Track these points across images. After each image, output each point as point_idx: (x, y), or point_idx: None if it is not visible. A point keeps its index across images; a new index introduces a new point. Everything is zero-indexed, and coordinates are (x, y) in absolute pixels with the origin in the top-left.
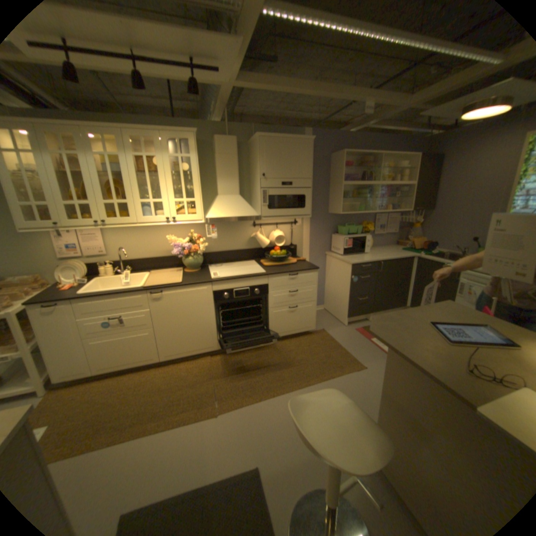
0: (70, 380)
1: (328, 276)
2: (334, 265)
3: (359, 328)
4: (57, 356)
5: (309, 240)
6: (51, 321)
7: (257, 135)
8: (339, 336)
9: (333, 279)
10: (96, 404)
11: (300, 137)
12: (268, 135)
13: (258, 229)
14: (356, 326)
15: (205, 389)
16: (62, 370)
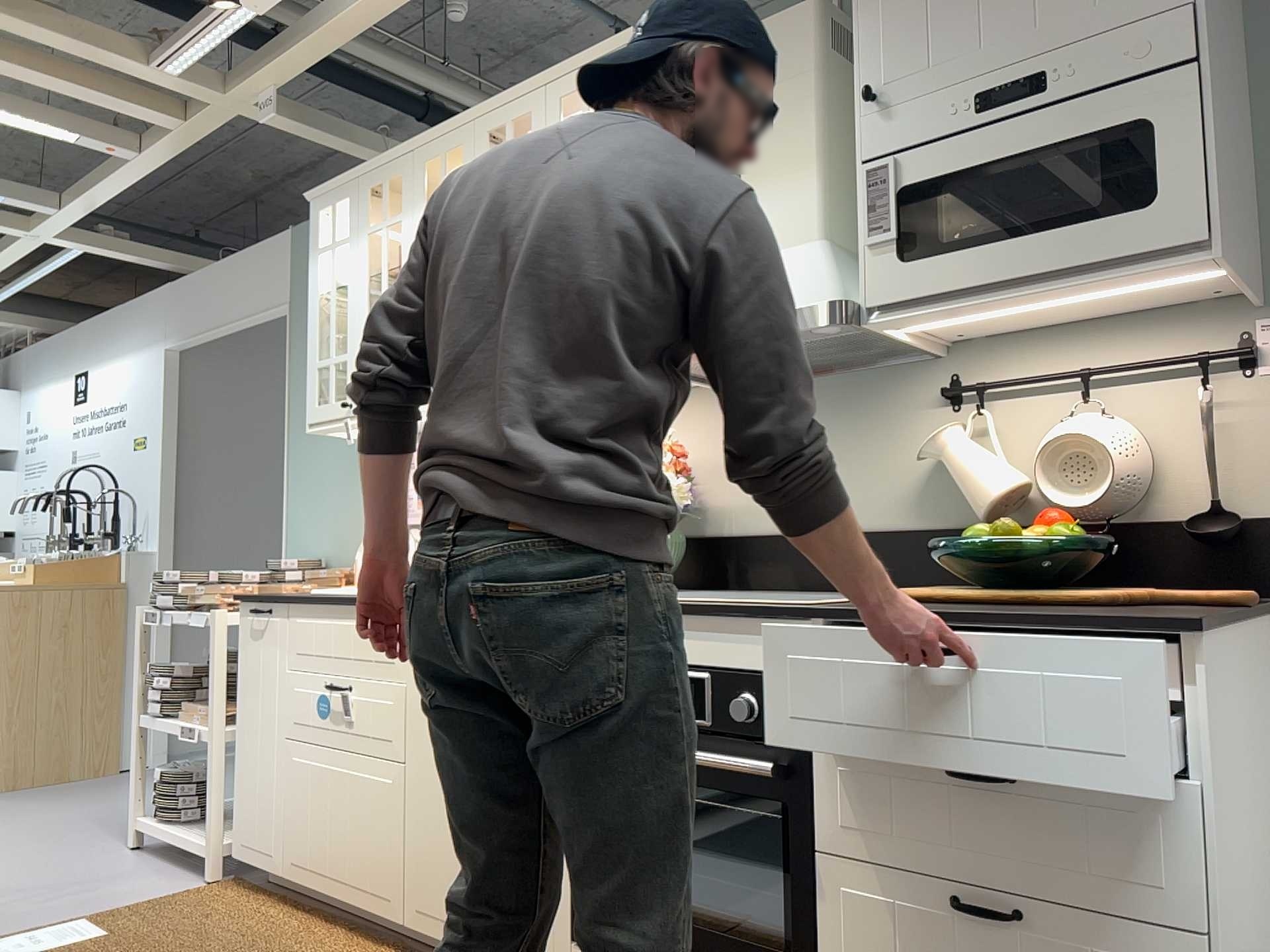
0: (251, 864)
1: None
2: None
3: None
4: (248, 770)
5: None
6: (257, 657)
7: None
8: None
9: None
10: (196, 948)
11: None
12: None
13: (974, 414)
14: None
15: None
16: (246, 820)
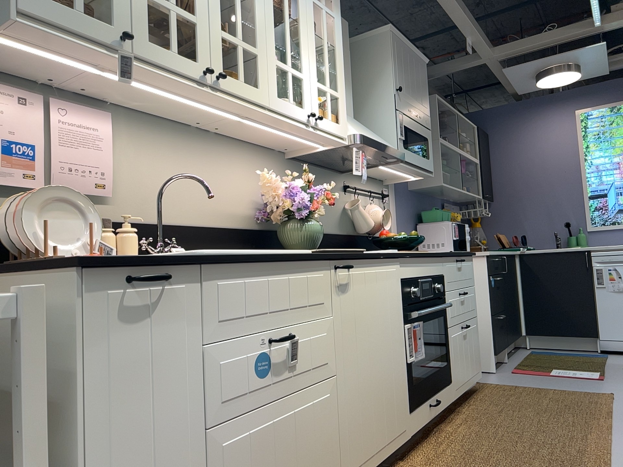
0: None
1: None
2: None
3: (512, 369)
4: None
5: (398, 230)
6: (135, 347)
7: (388, 28)
8: (512, 381)
9: None
10: None
11: (419, 54)
12: (398, 35)
13: (350, 196)
14: (503, 369)
15: None
16: None
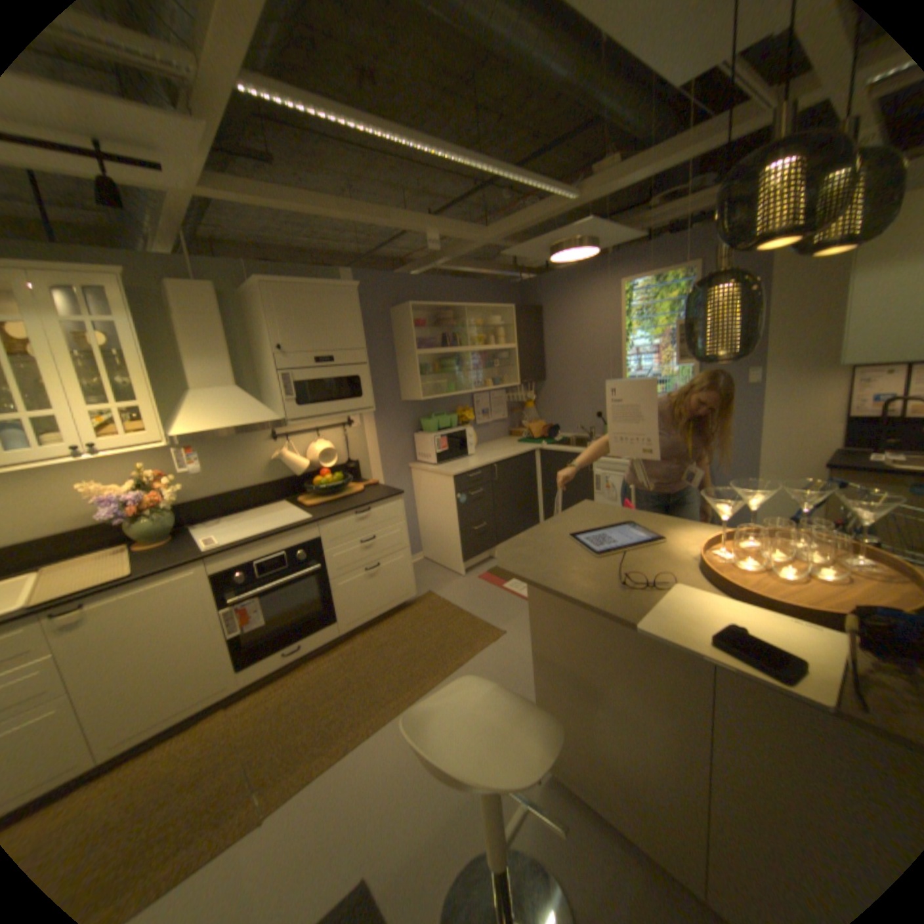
0: None
1: (420, 502)
2: (427, 483)
3: (483, 573)
4: None
5: (379, 448)
6: None
7: (254, 278)
8: (457, 595)
9: (429, 505)
10: None
11: (334, 283)
12: (277, 280)
13: (283, 442)
14: (477, 571)
15: (223, 778)
16: None
